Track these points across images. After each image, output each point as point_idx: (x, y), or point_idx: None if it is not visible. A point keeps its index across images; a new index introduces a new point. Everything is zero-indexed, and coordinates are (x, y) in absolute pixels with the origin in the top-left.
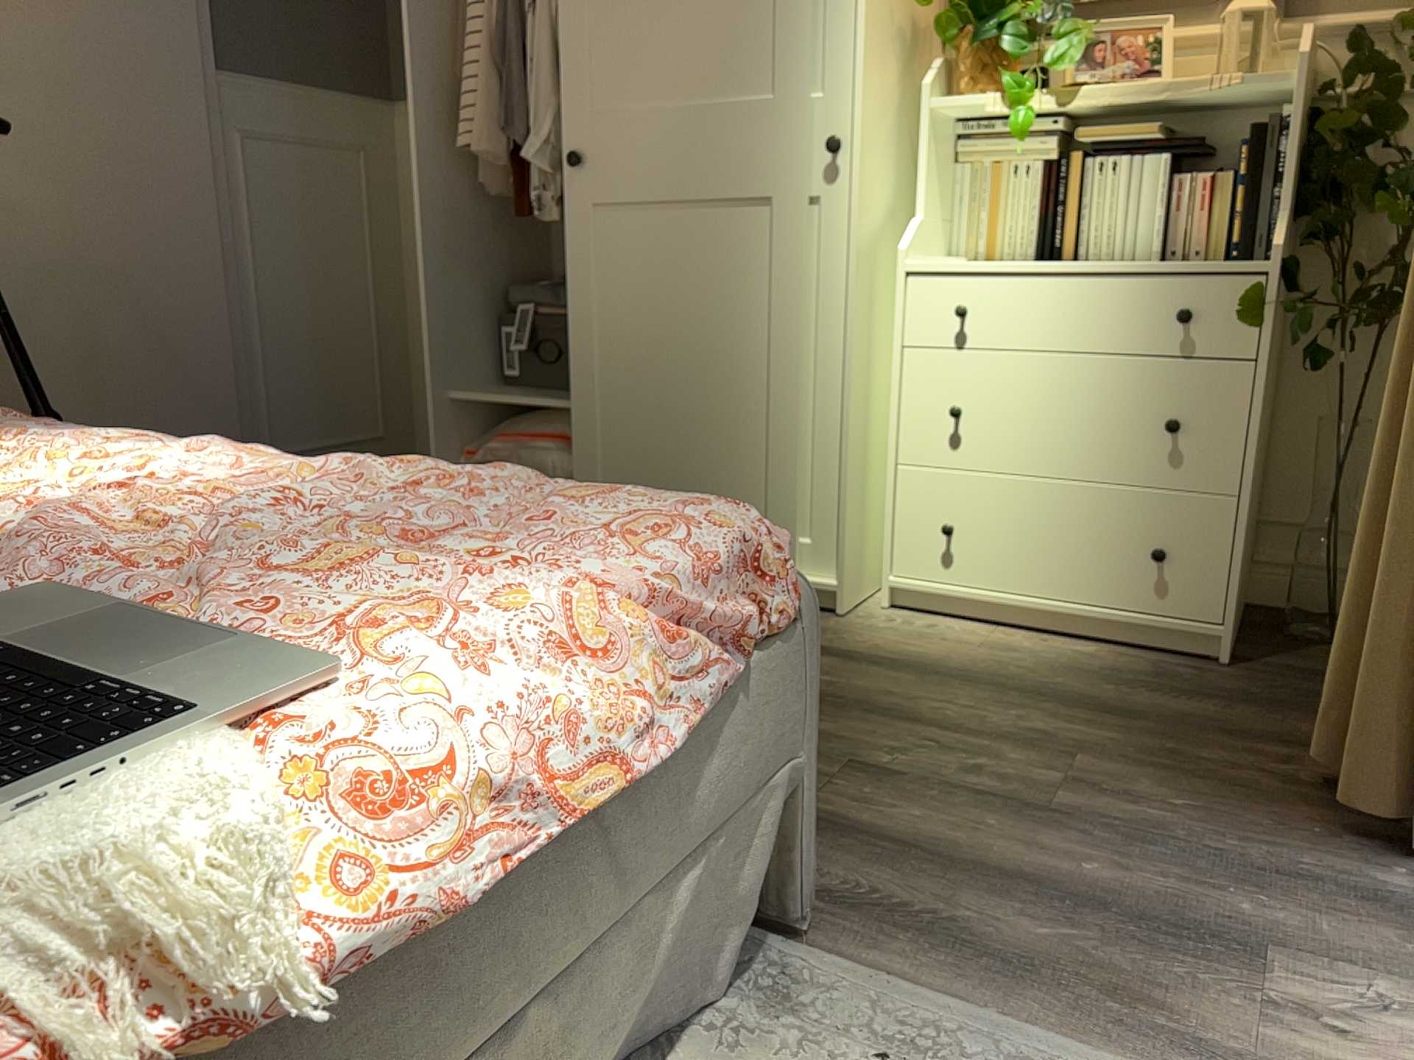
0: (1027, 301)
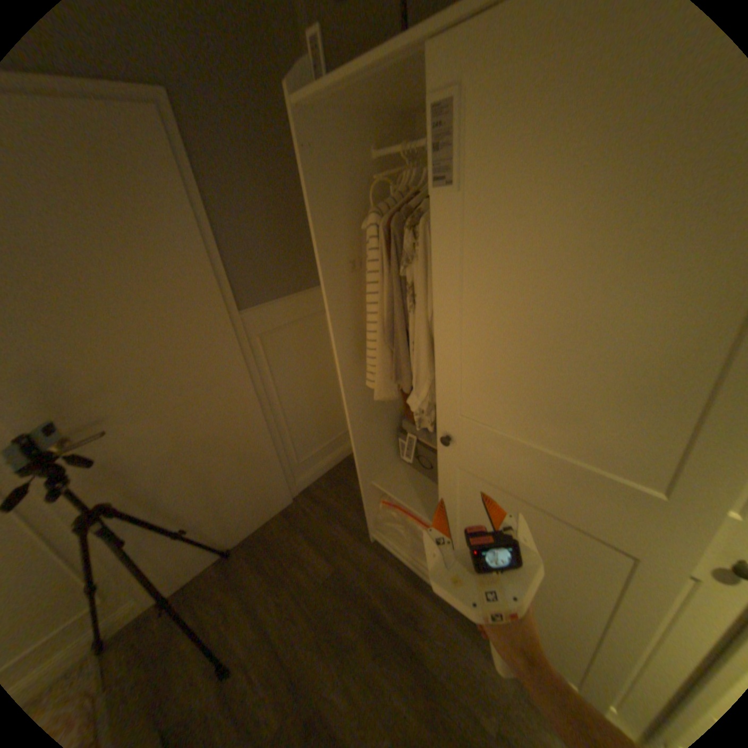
0: None
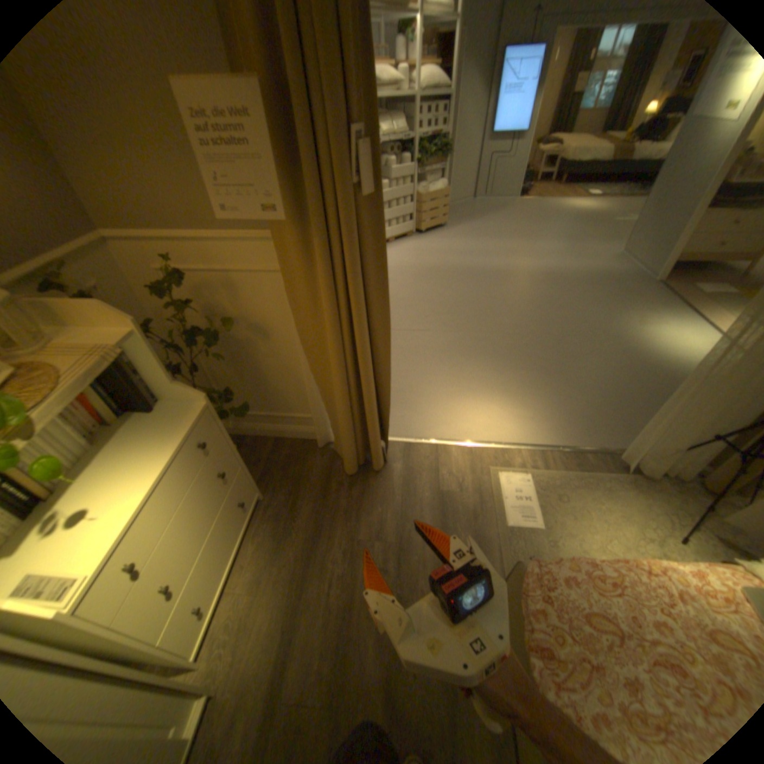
0: (149, 519)
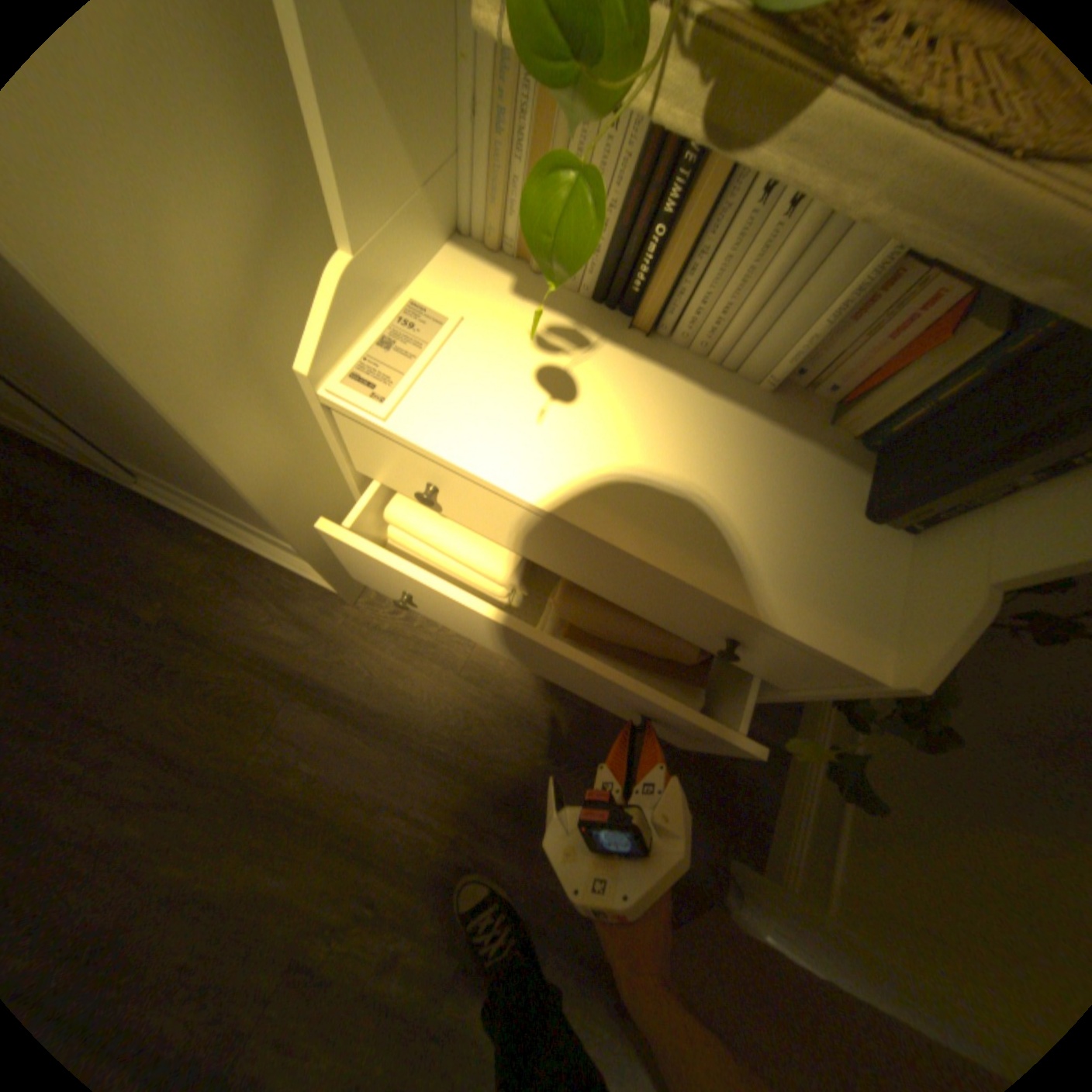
0: (524, 527)
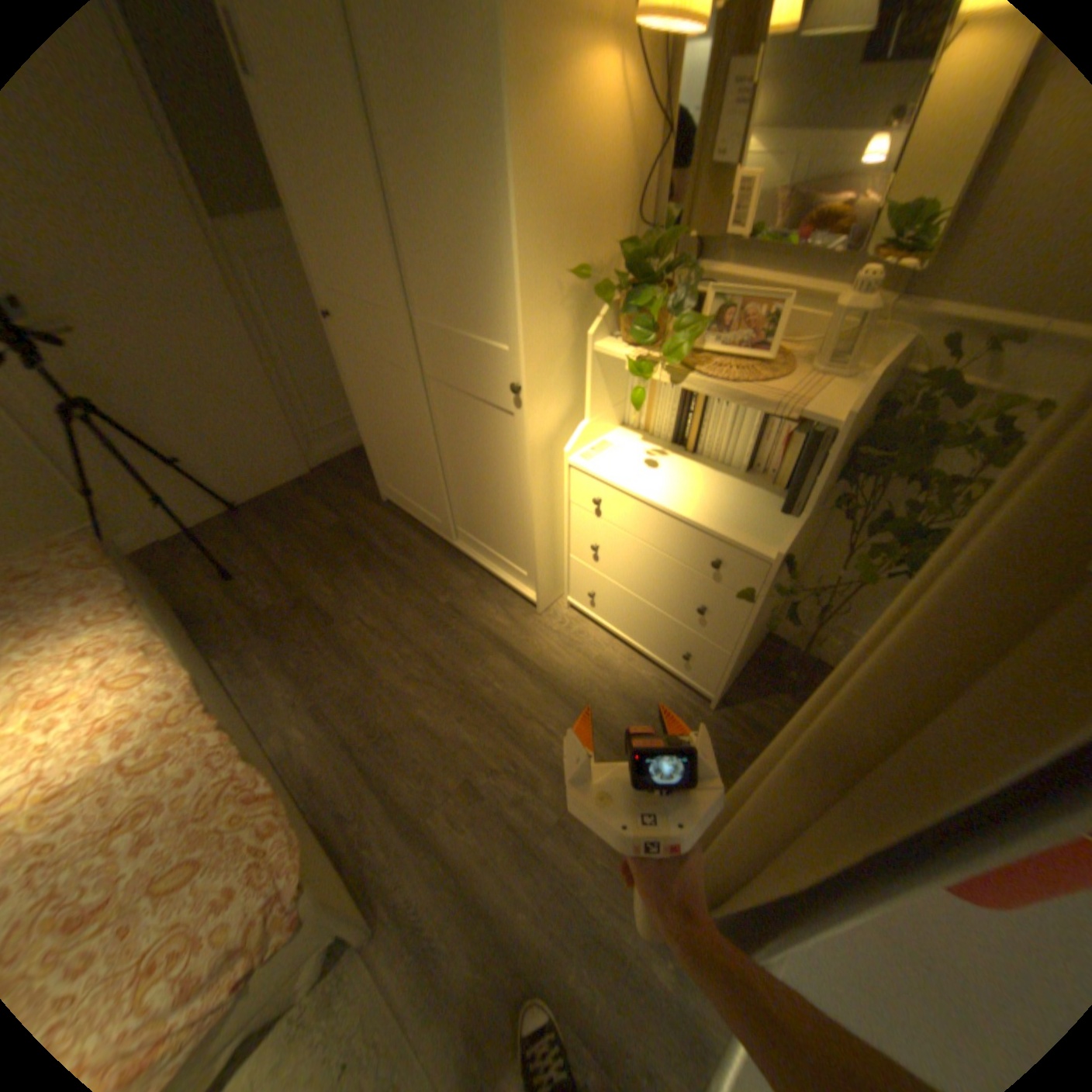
0: (632, 510)
